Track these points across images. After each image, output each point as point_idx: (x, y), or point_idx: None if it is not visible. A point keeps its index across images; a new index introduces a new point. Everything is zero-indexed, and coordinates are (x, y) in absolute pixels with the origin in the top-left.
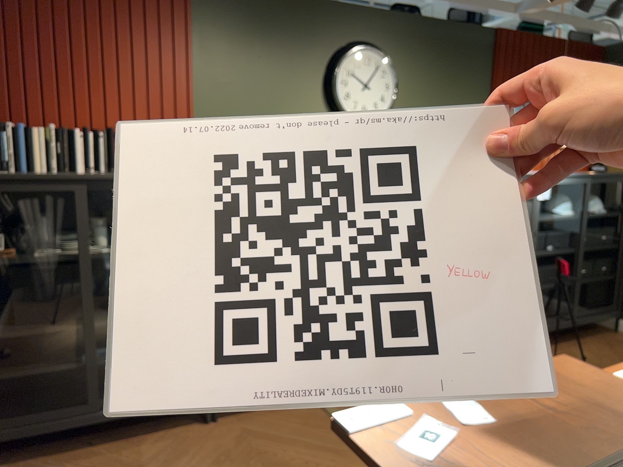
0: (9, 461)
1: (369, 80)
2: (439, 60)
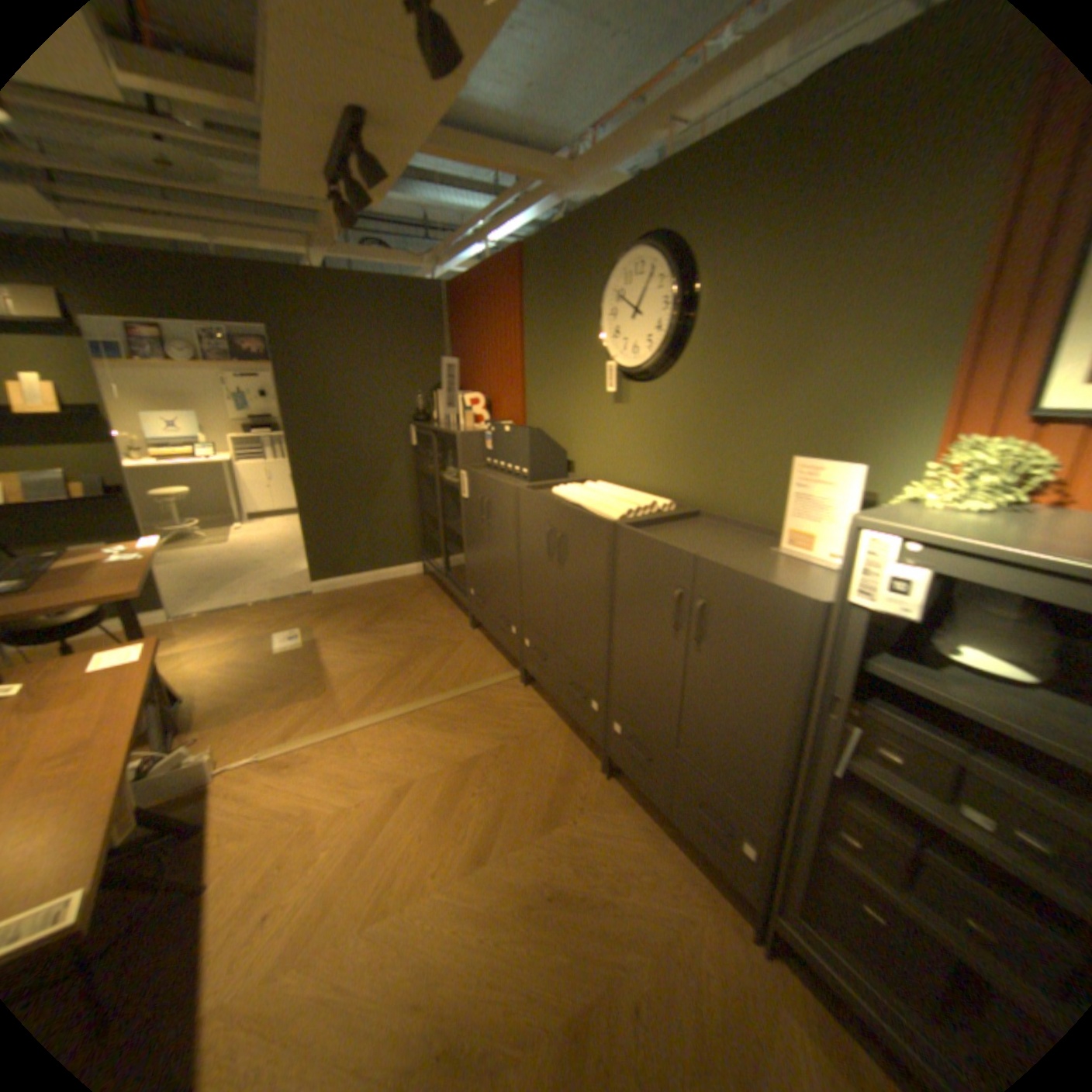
0: (436, 582)
1: (640, 299)
2: (794, 195)
